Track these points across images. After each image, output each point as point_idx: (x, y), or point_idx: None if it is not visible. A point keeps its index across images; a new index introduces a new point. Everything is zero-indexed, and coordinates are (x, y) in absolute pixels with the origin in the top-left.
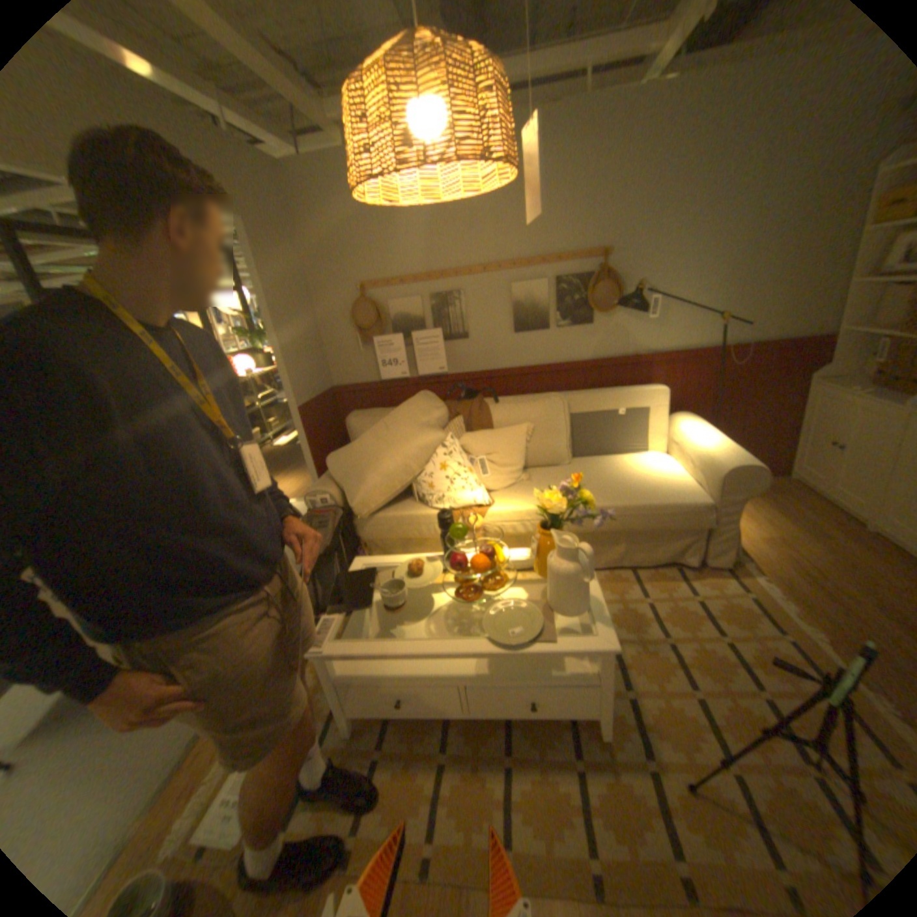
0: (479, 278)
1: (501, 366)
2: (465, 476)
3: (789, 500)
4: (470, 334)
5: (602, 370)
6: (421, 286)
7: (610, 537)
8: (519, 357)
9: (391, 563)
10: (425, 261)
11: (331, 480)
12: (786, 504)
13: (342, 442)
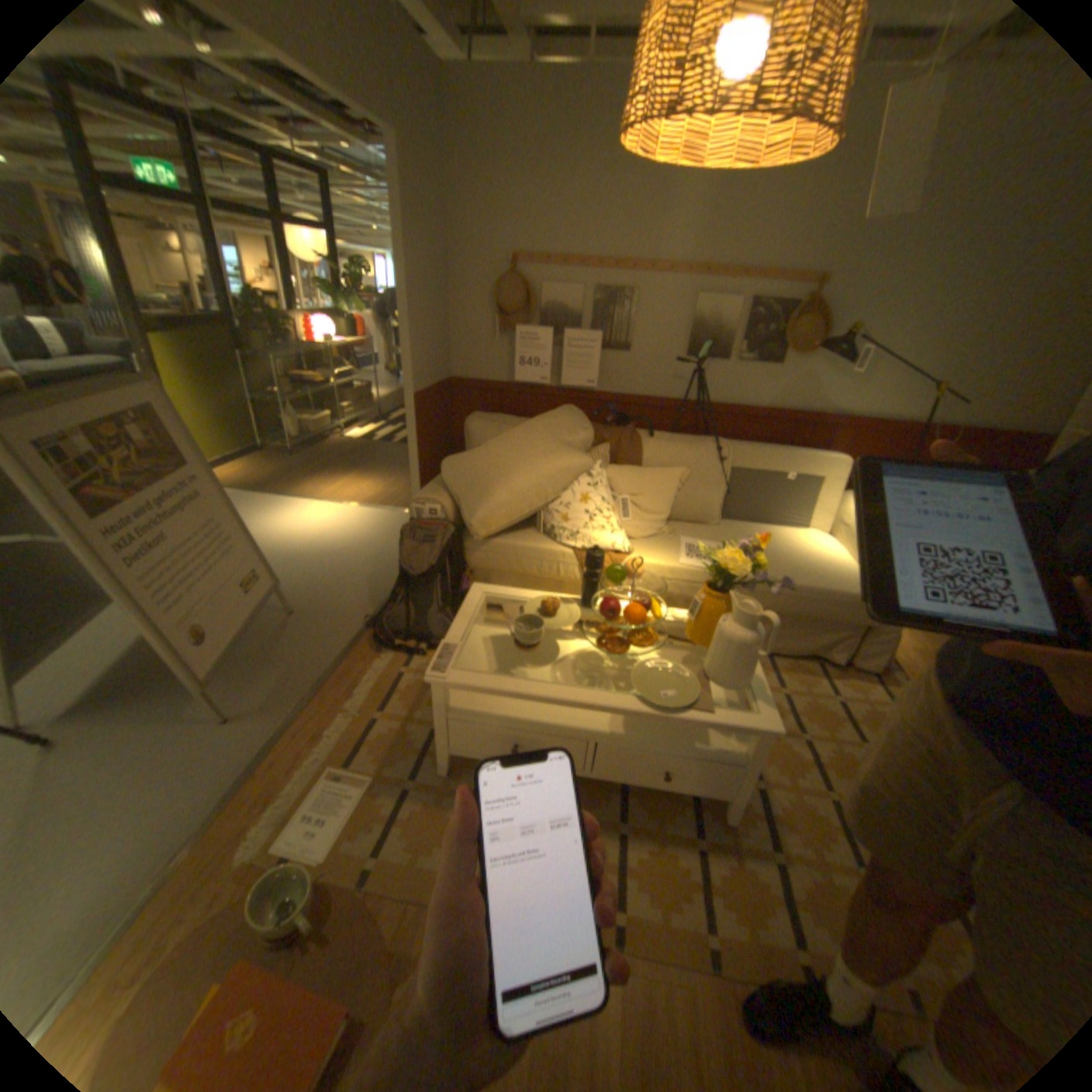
0: (662, 277)
1: (661, 393)
2: (607, 514)
3: None
4: (634, 345)
5: (778, 422)
6: (589, 272)
7: None
8: (685, 386)
9: (518, 596)
10: (601, 241)
11: (444, 488)
12: None
13: (449, 446)
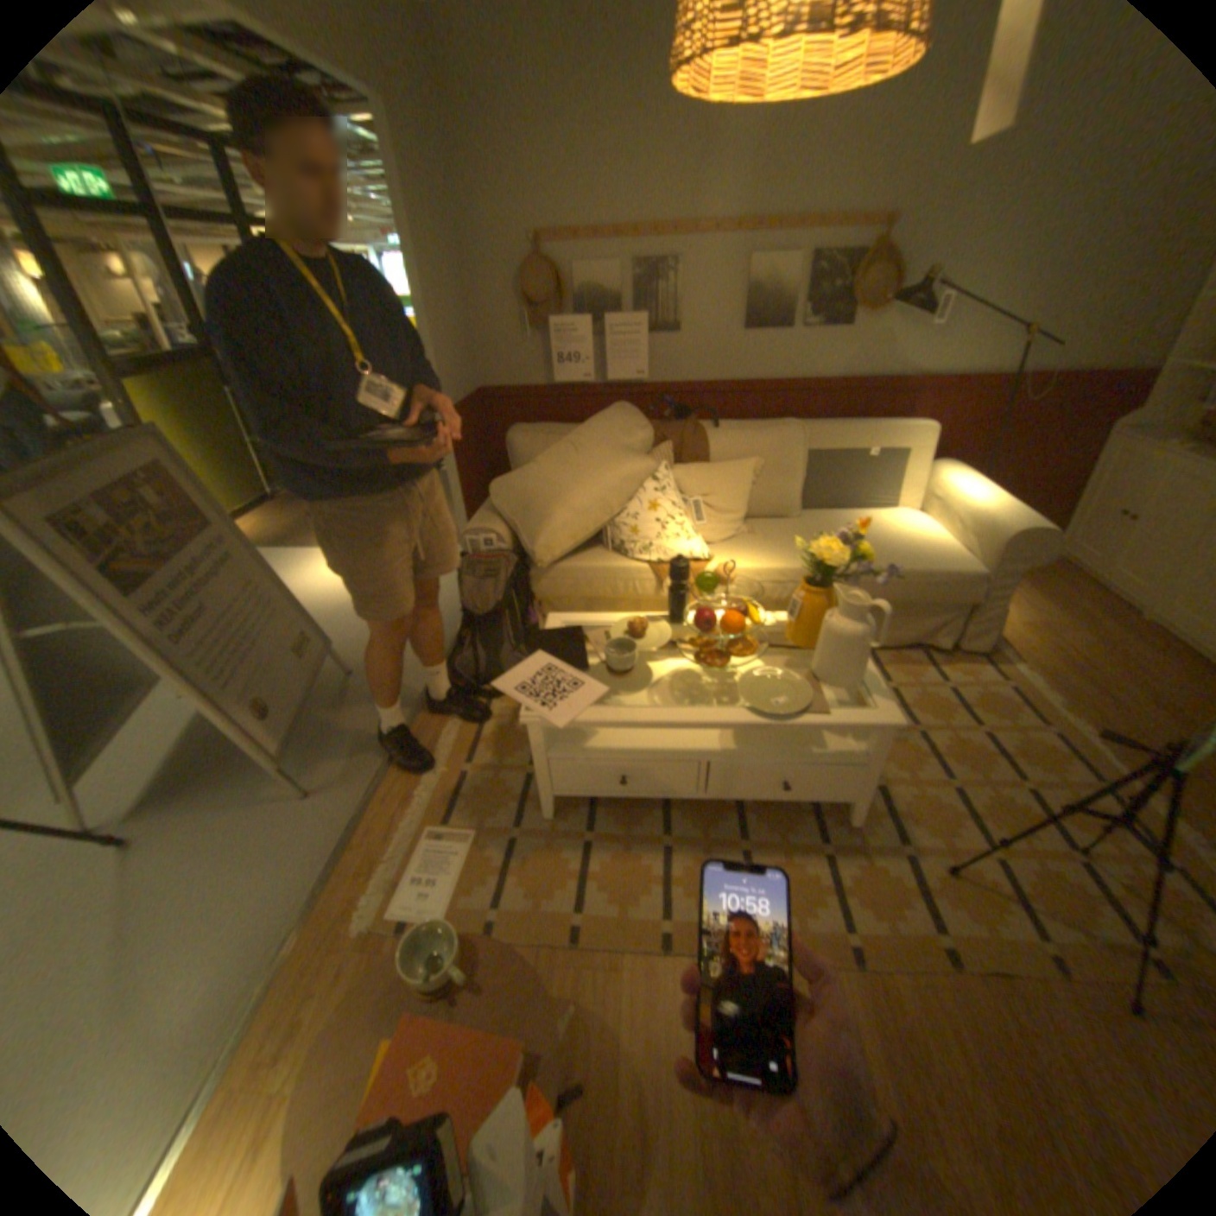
0: (707, 242)
1: (719, 377)
2: (679, 521)
3: (1052, 581)
4: (683, 326)
5: (852, 394)
6: (623, 246)
7: None
8: (745, 366)
9: (599, 622)
10: (632, 206)
11: (495, 516)
12: (1049, 585)
13: (488, 469)
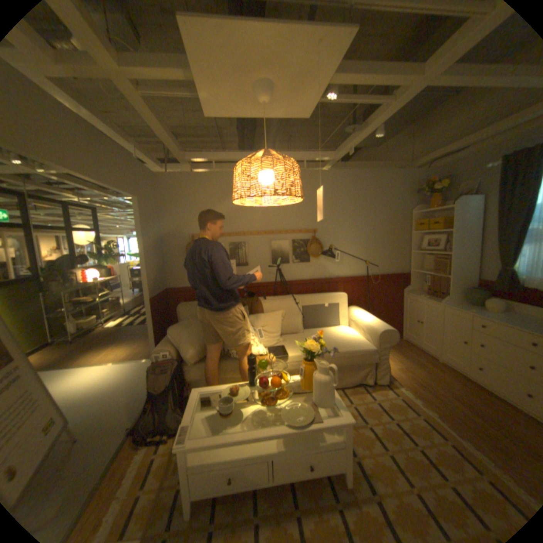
0: (255, 237)
1: (265, 280)
2: (252, 337)
3: (405, 349)
4: (249, 263)
5: (314, 284)
6: (225, 238)
7: None
8: (274, 276)
9: (217, 390)
10: (228, 226)
11: (169, 342)
12: (404, 351)
13: (168, 321)
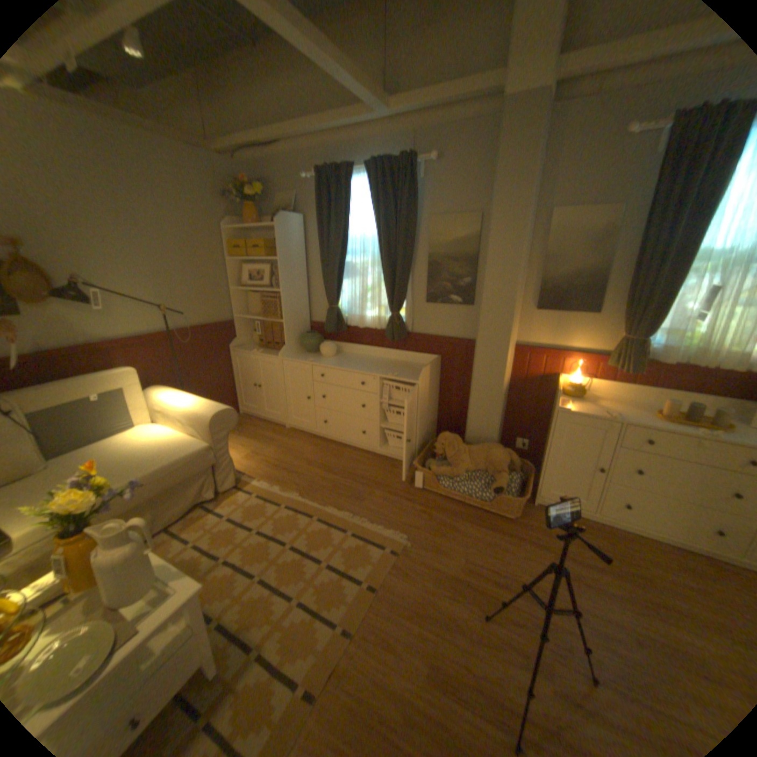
0: None
1: None
2: None
3: (245, 427)
4: None
5: (52, 361)
6: None
7: (132, 513)
8: None
9: None
10: None
11: None
12: (245, 430)
13: None
